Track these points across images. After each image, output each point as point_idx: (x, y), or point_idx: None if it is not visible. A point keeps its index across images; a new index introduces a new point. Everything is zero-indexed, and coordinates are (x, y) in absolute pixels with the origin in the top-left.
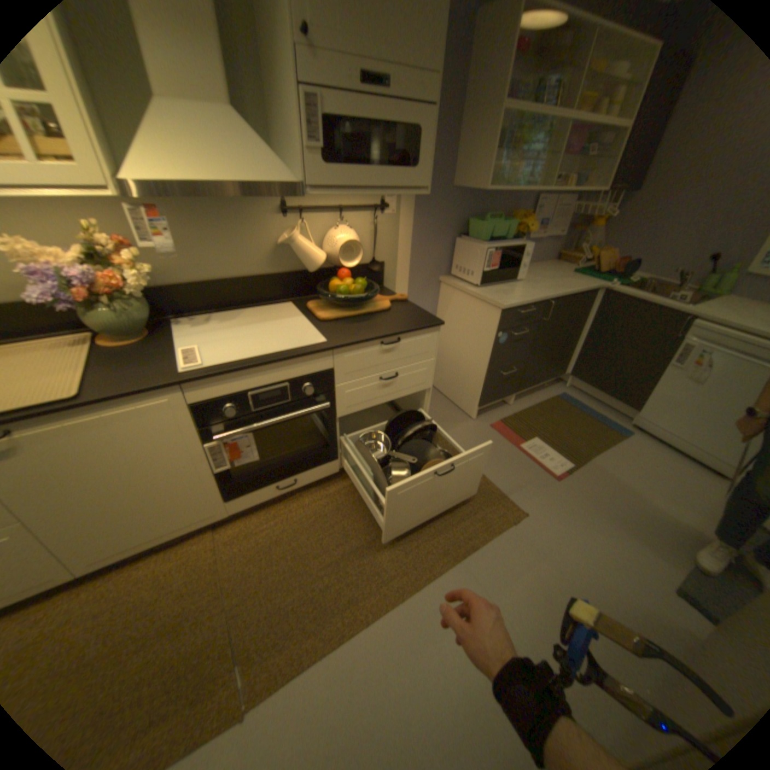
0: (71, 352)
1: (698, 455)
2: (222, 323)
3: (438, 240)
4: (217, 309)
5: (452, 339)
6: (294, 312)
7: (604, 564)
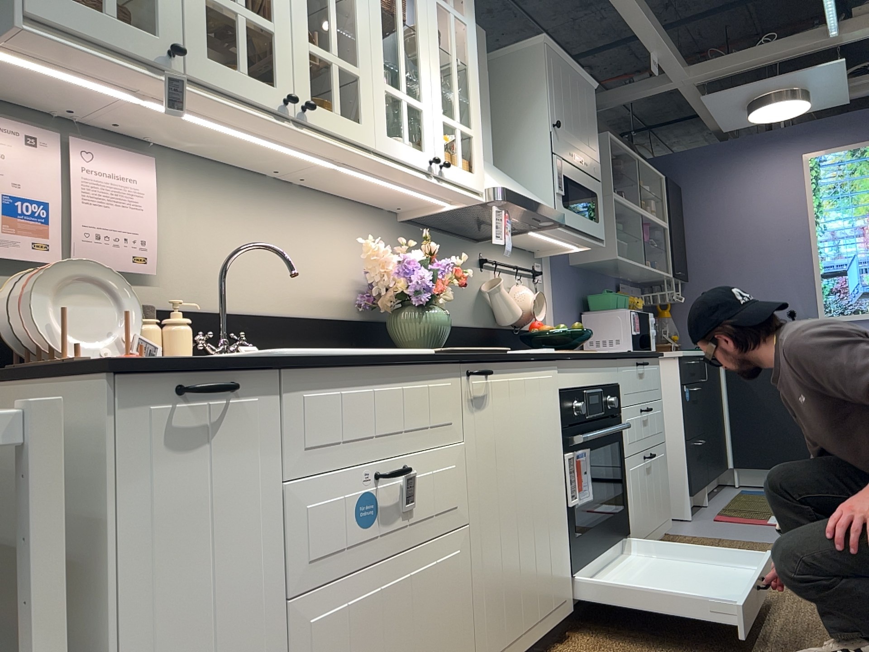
0: None
1: None
2: None
3: (570, 315)
4: None
5: None
6: None
7: None
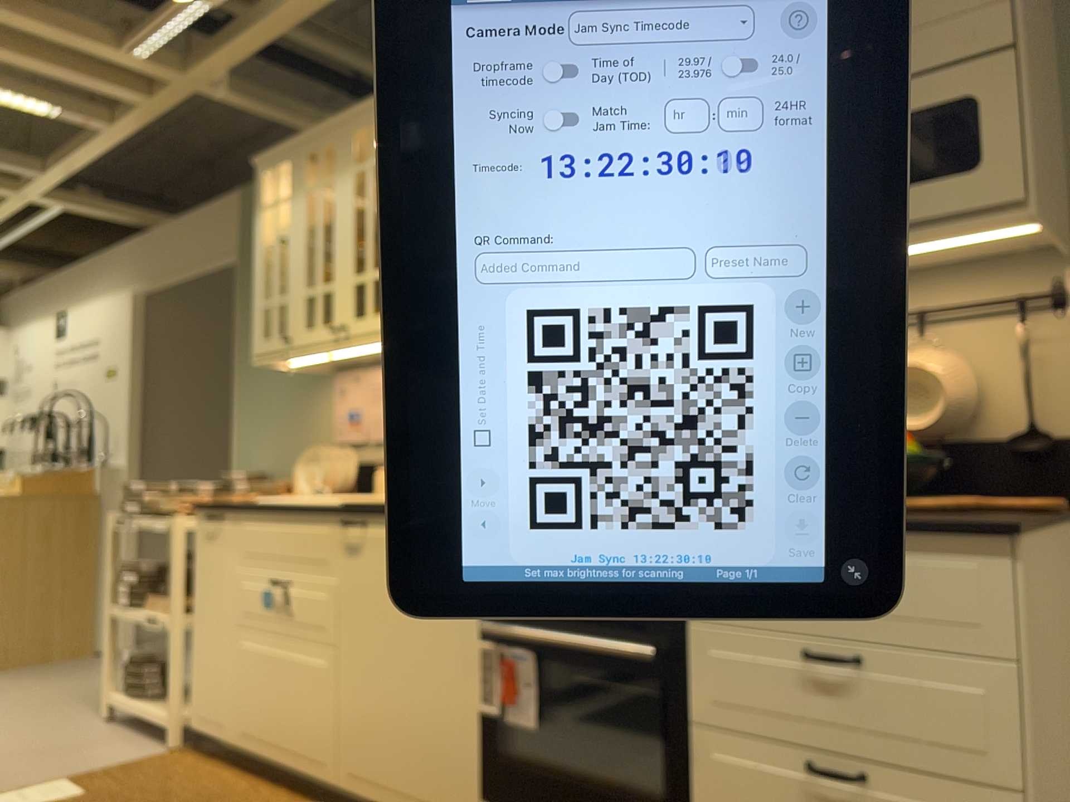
0: None
1: None
2: None
3: None
4: None
5: None
6: None
7: None
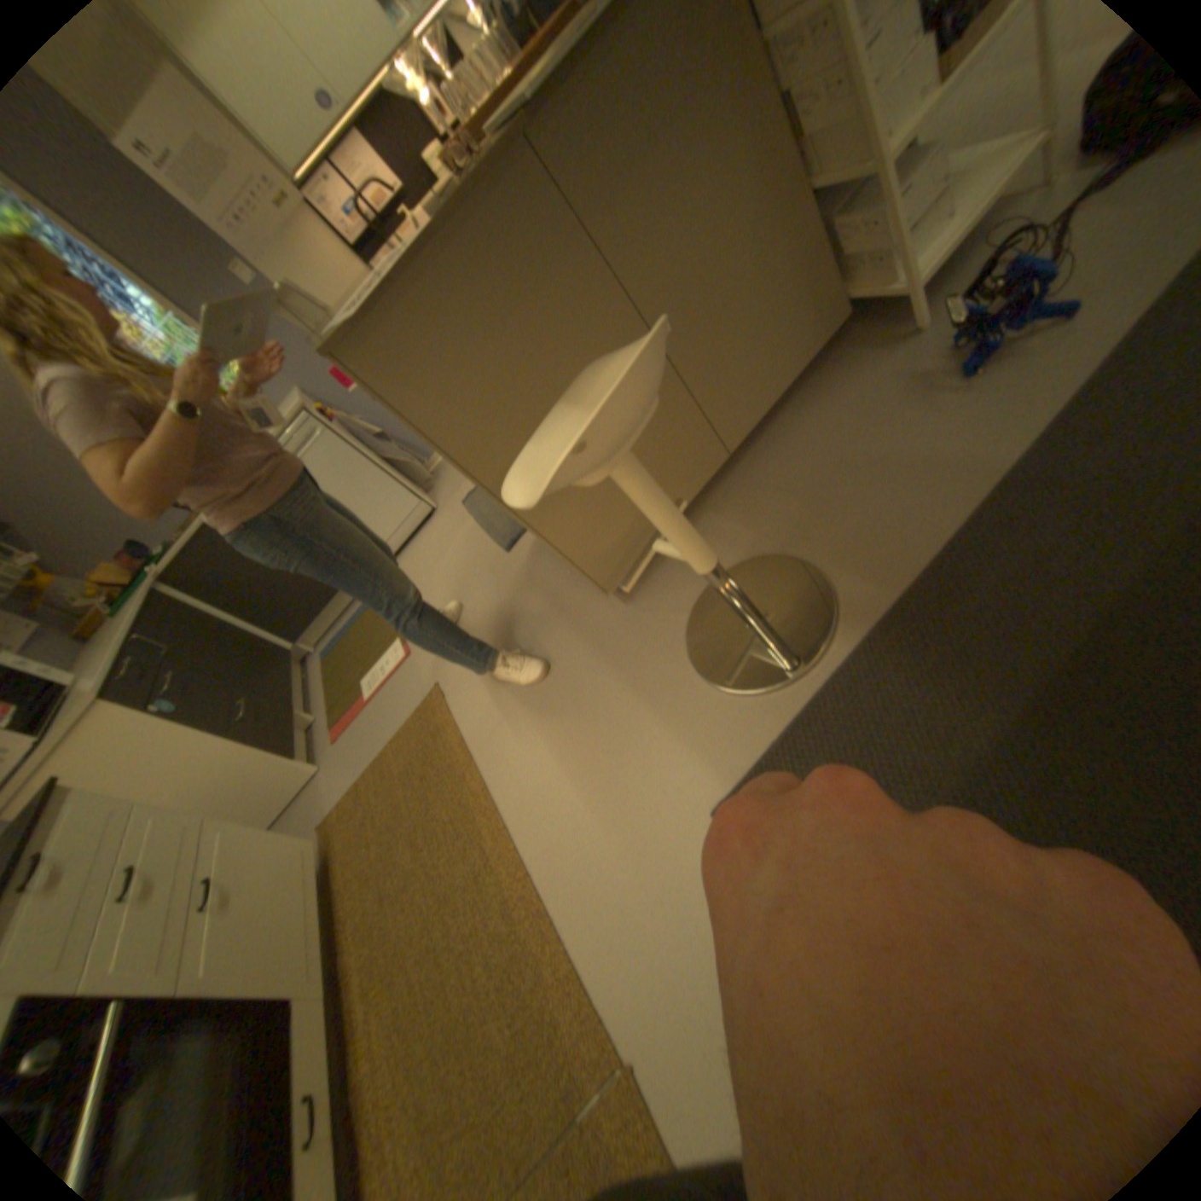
0: None
1: (406, 527)
2: None
3: None
4: None
5: (148, 799)
6: None
7: (486, 604)
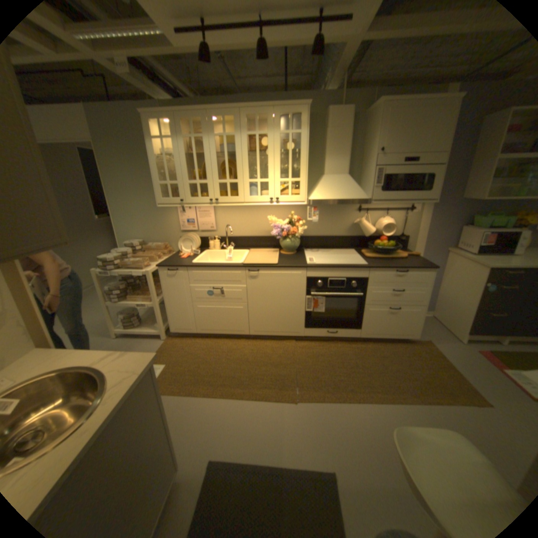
0: (273, 254)
1: None
2: (322, 253)
3: (449, 226)
4: (321, 248)
5: (454, 287)
6: (354, 253)
7: None
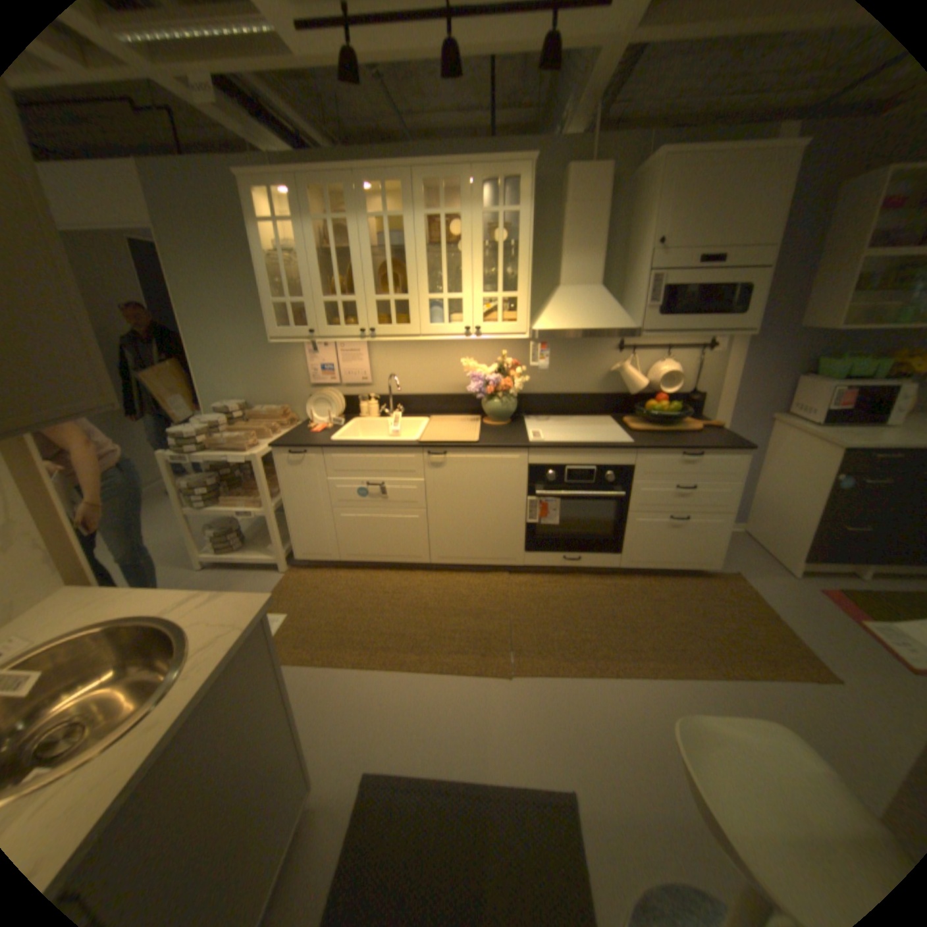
0: (470, 425)
1: None
2: (555, 424)
3: (776, 377)
4: (553, 415)
5: (782, 481)
6: (610, 424)
7: None
